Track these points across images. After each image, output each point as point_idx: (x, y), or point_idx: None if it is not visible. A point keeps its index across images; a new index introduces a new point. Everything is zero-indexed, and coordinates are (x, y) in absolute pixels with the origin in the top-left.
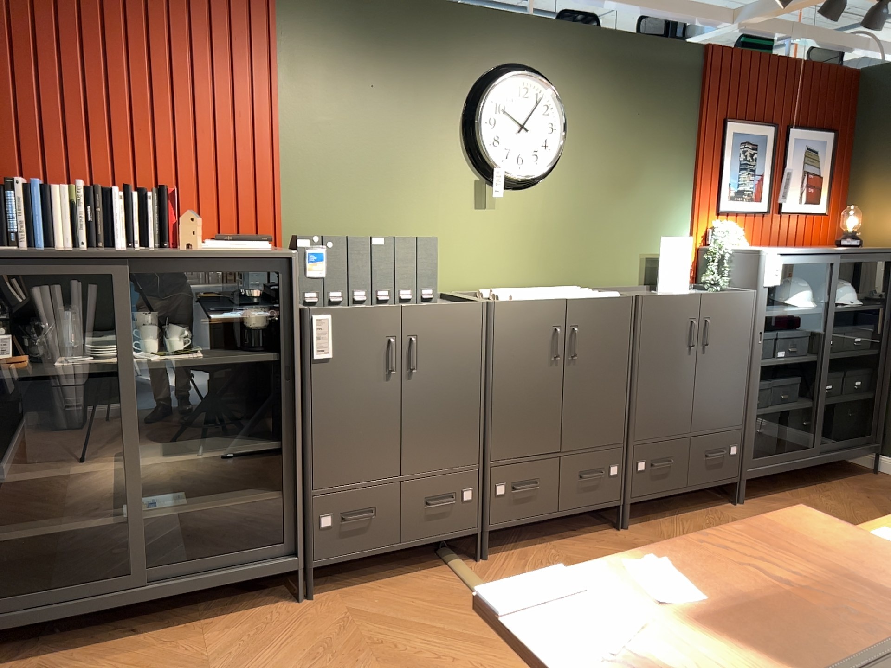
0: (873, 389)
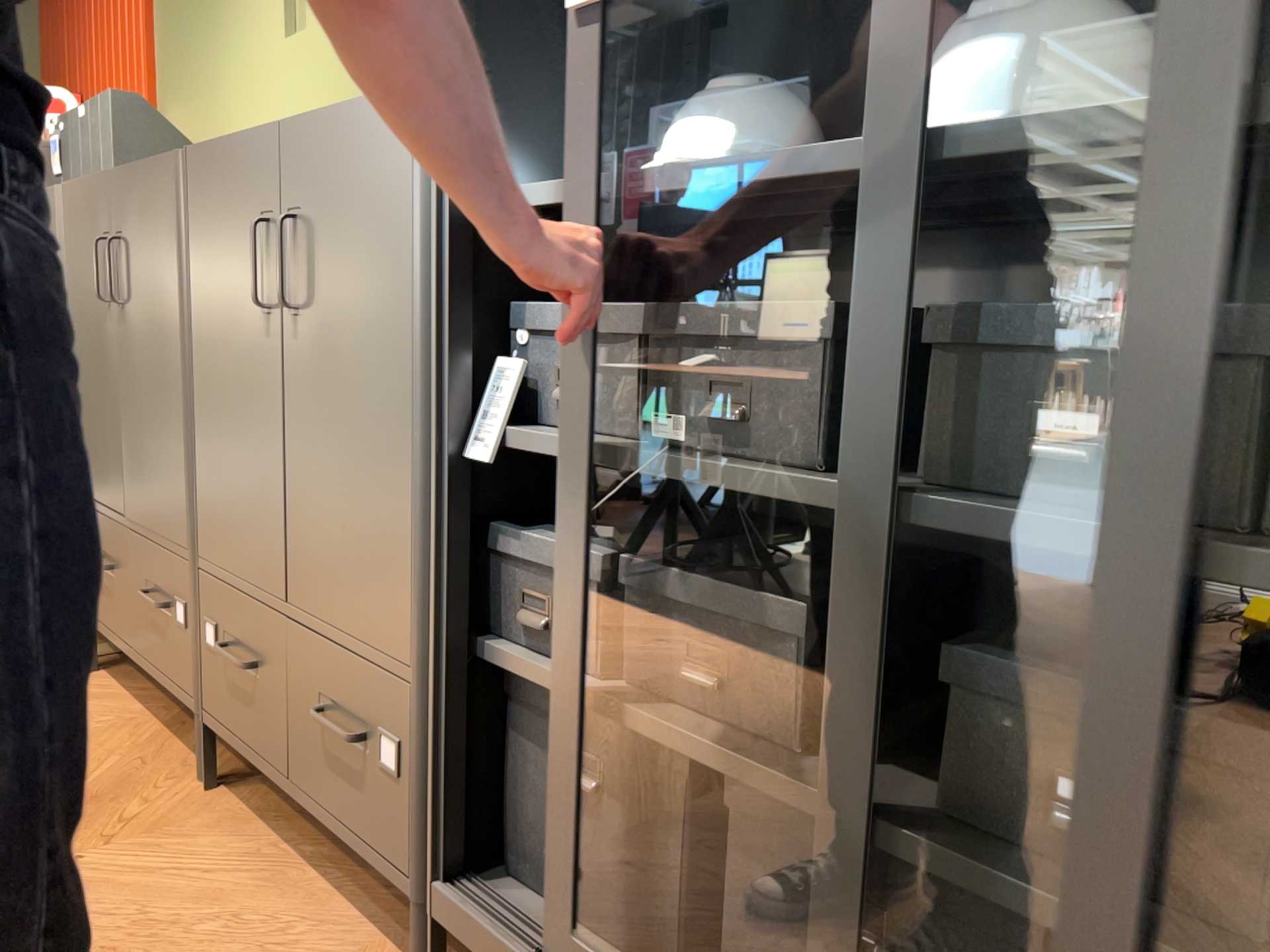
0: None
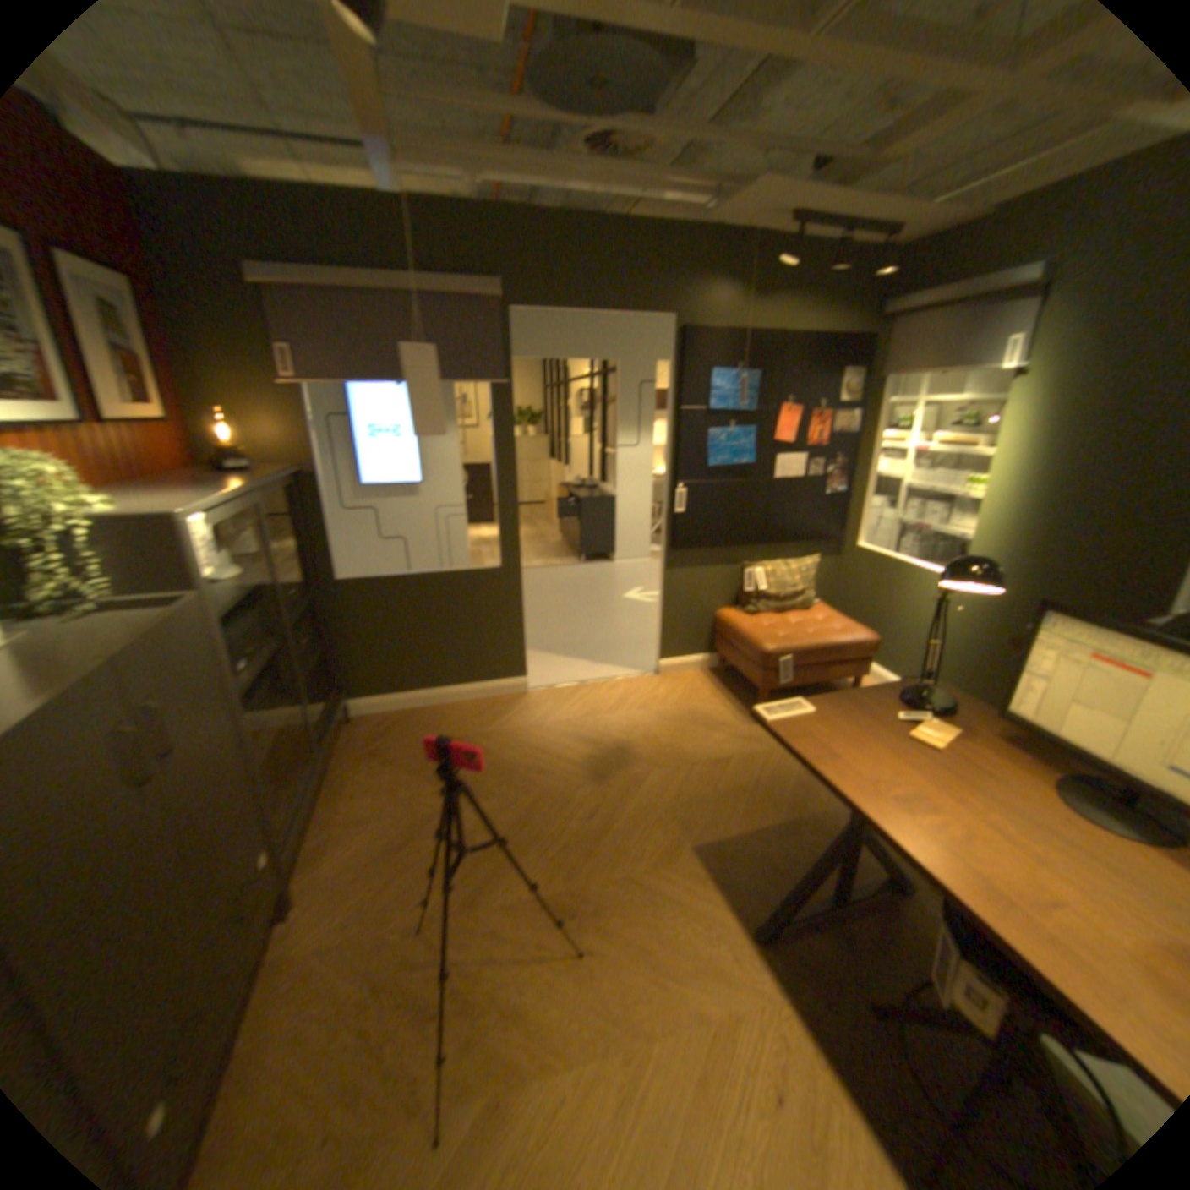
0: (316, 637)
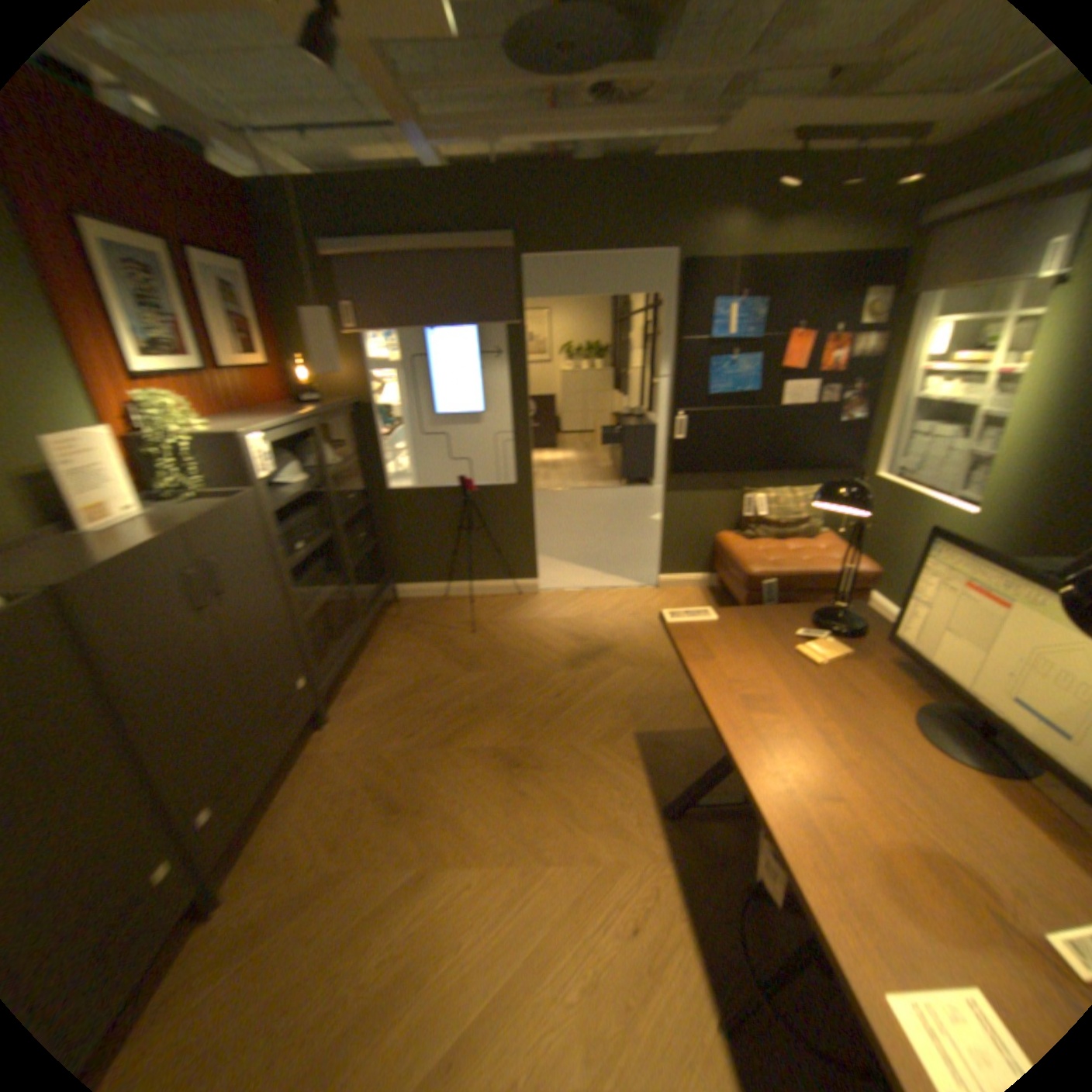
0: (374, 535)
